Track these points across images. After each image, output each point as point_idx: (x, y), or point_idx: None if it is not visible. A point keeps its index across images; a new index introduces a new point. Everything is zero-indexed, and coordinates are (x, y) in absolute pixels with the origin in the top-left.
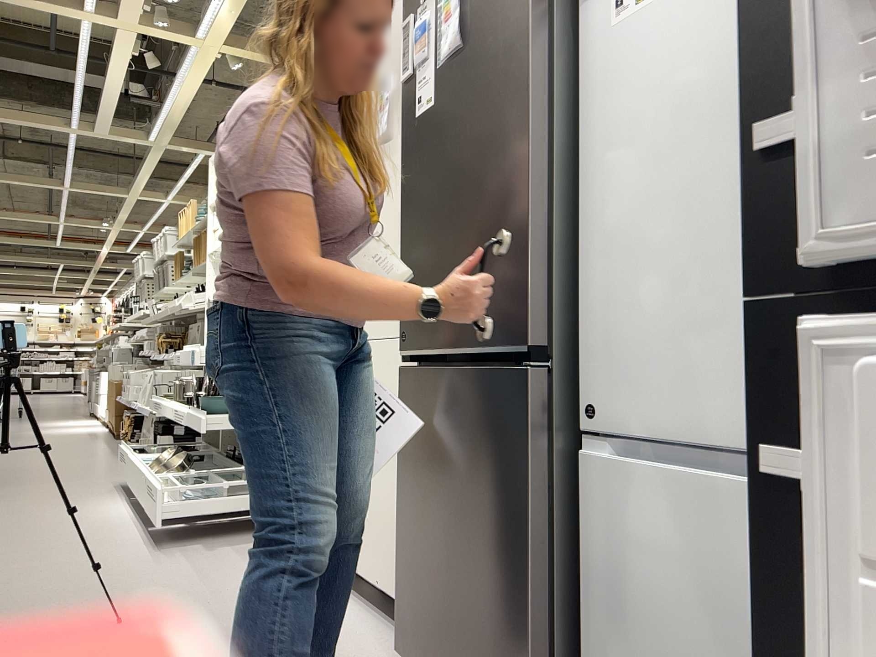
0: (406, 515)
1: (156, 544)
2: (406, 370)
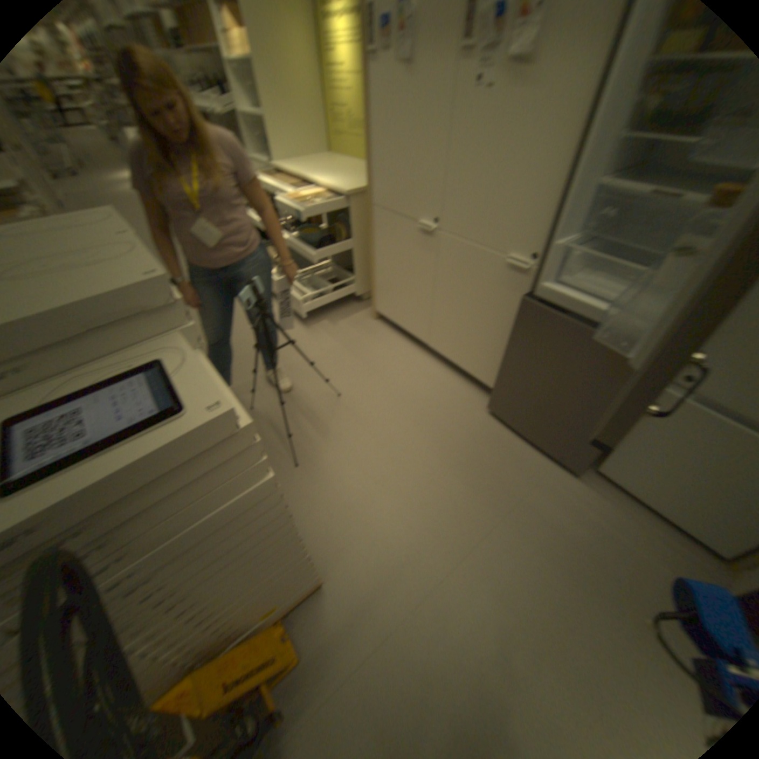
0: (512, 366)
1: (304, 321)
2: (530, 297)
